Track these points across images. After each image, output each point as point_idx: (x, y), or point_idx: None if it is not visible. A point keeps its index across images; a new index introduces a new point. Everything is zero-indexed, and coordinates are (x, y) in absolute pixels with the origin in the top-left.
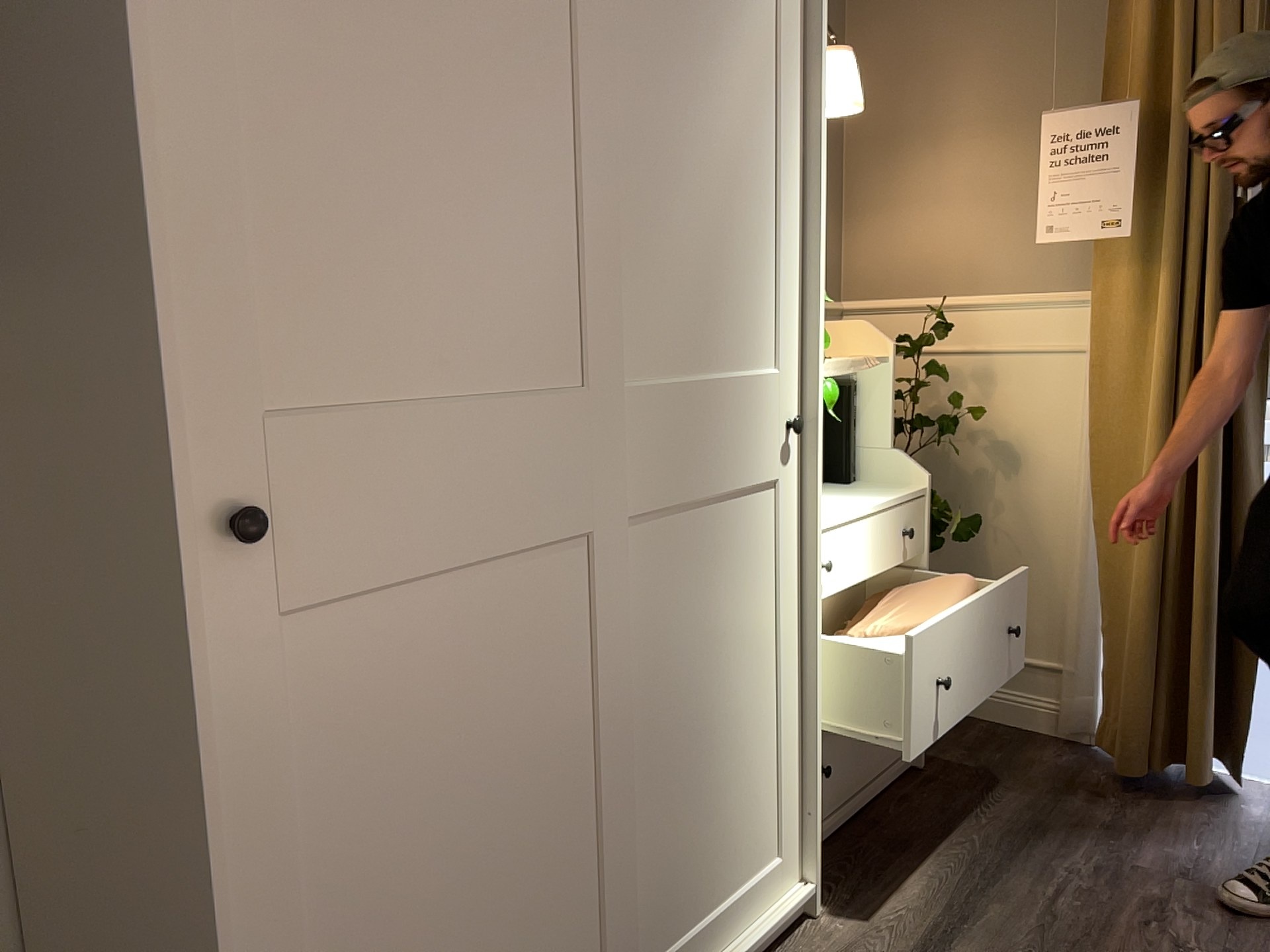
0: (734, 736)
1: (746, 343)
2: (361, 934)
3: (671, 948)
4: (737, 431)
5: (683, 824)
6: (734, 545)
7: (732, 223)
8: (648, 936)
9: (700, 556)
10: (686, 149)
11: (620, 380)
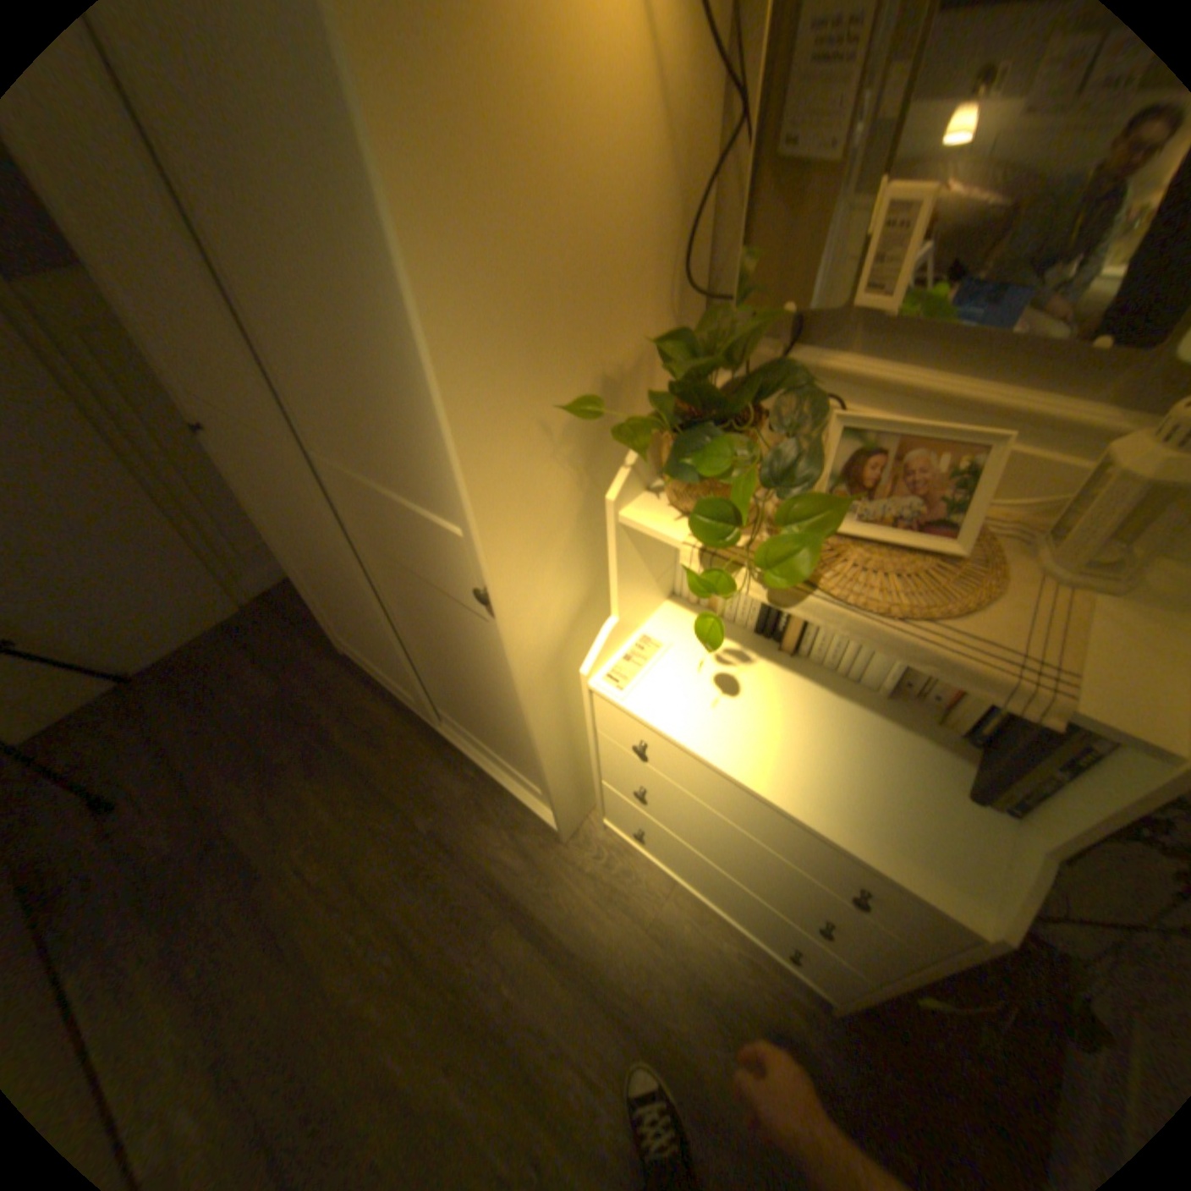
0: (486, 712)
1: (413, 481)
2: (303, 576)
3: (459, 730)
4: (422, 548)
5: (454, 701)
6: (452, 621)
7: (345, 337)
8: (445, 712)
9: (420, 599)
10: (255, 233)
11: (301, 447)
